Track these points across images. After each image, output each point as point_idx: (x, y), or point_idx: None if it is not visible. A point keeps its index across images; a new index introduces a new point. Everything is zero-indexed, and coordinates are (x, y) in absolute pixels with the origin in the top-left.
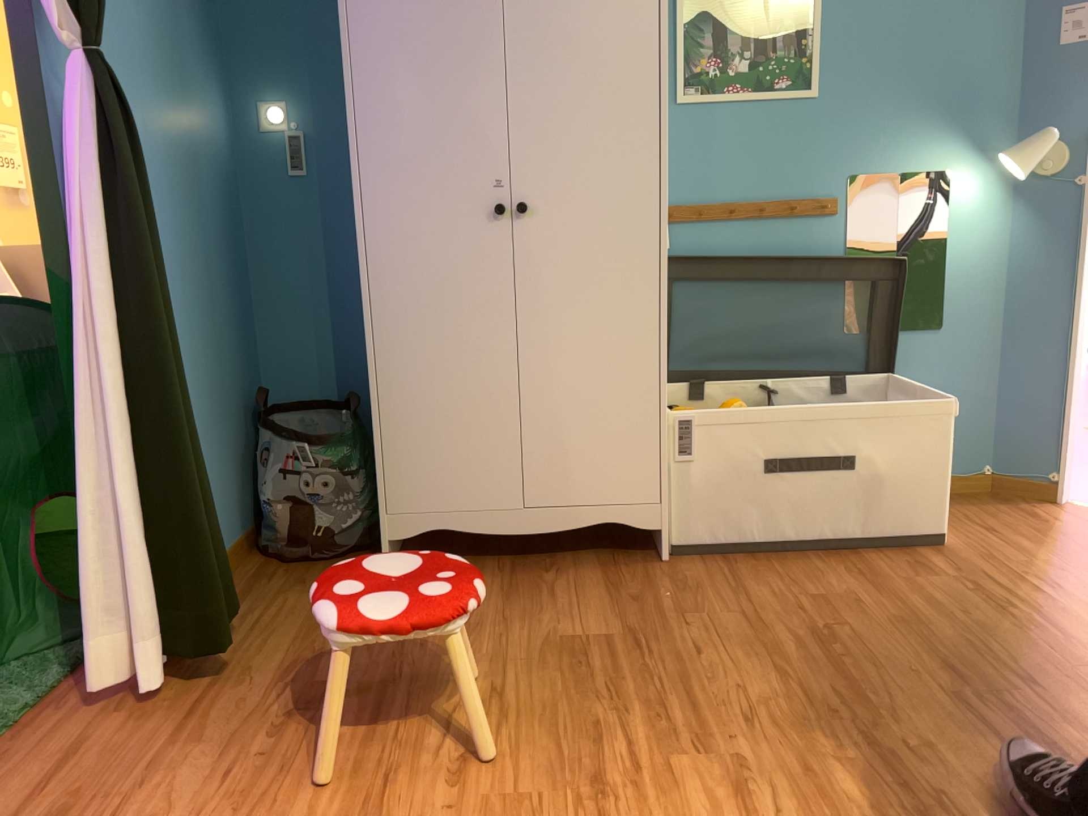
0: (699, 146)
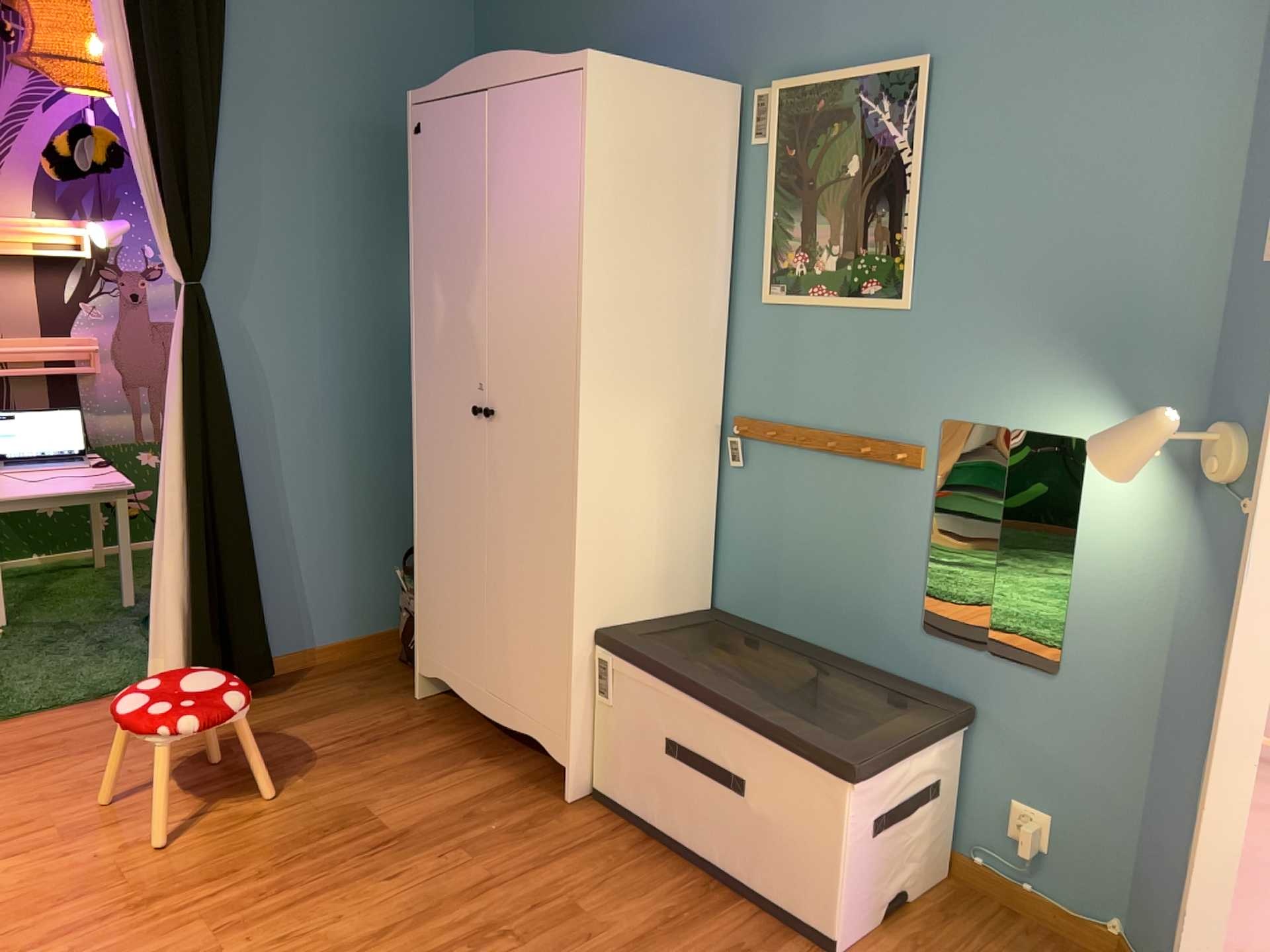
0: (782, 352)
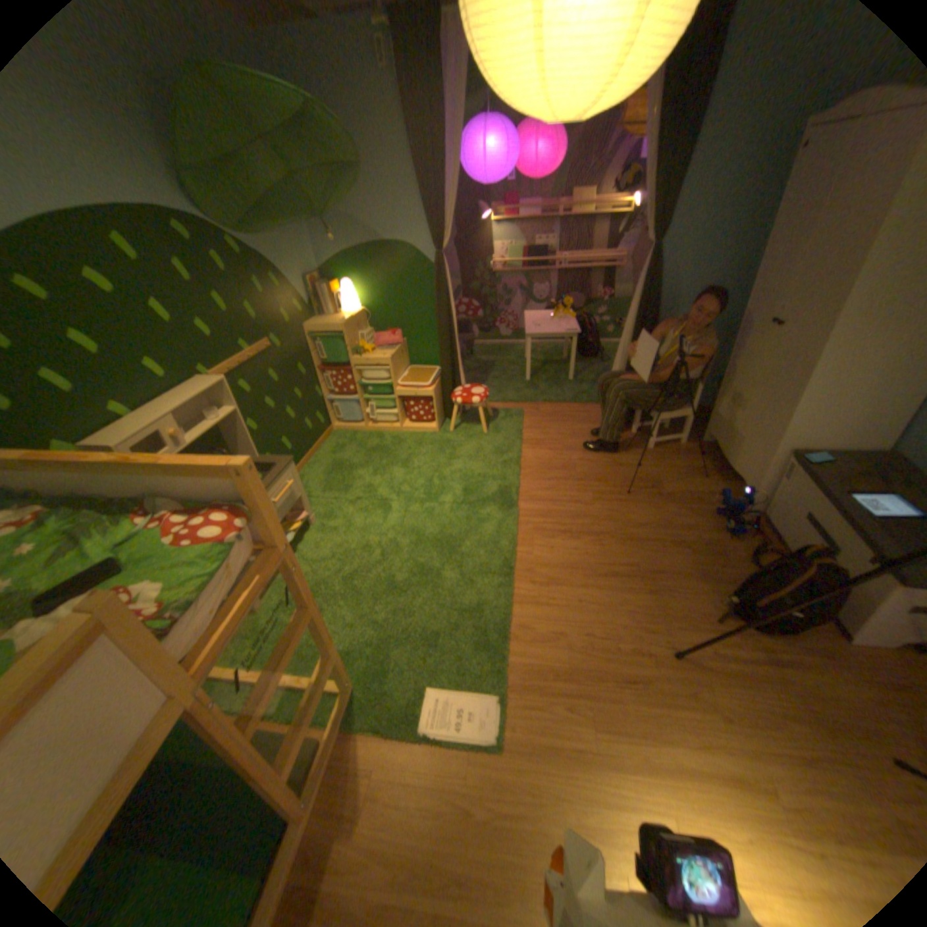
0: None
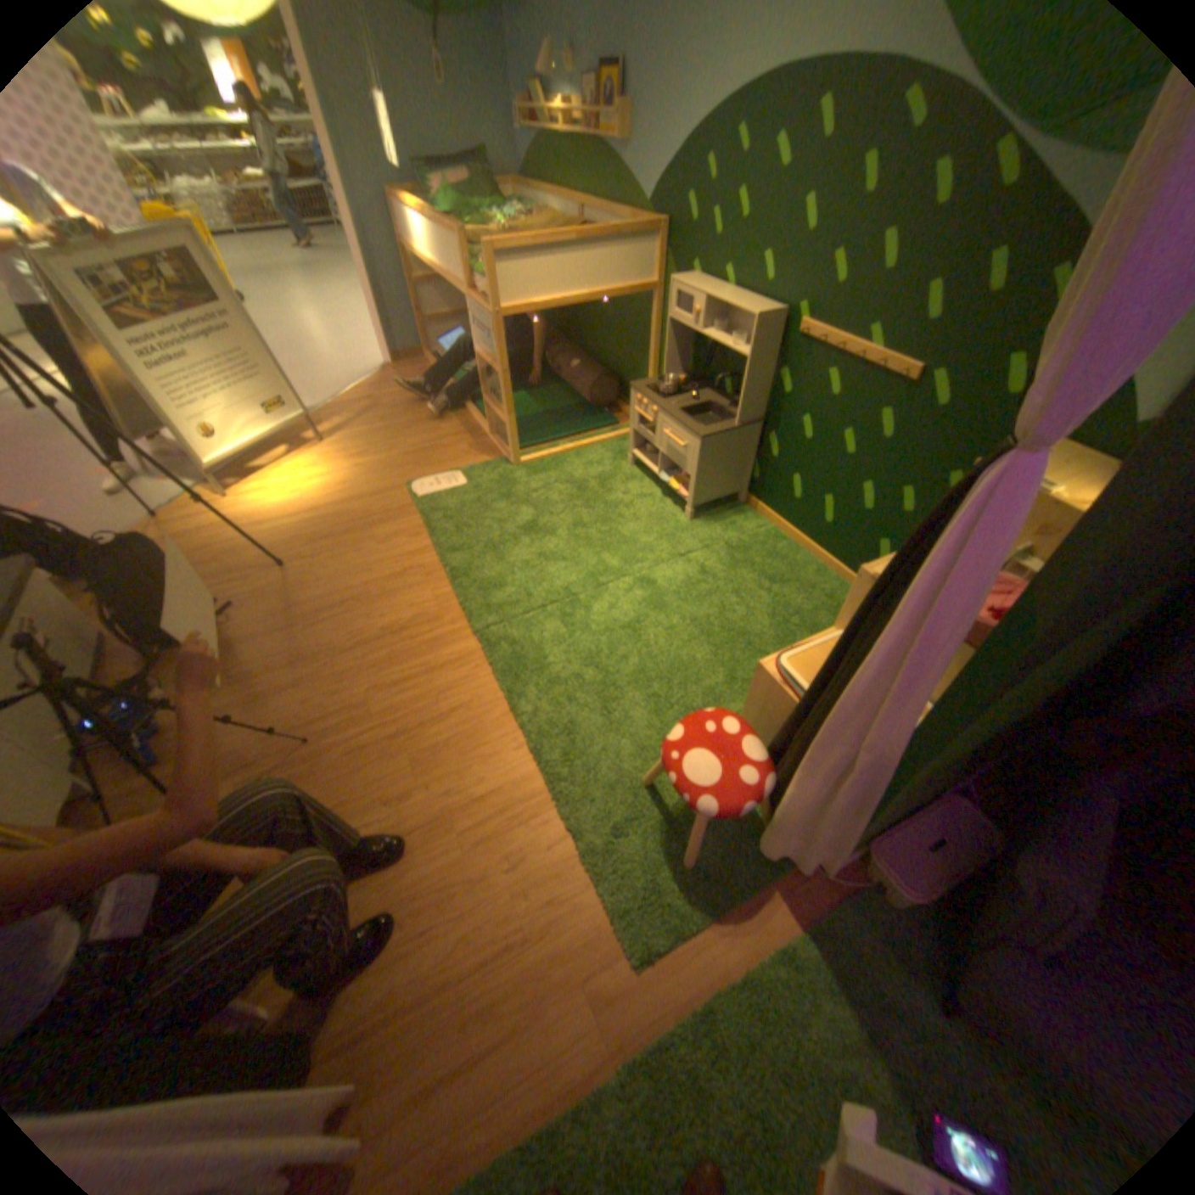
0: None
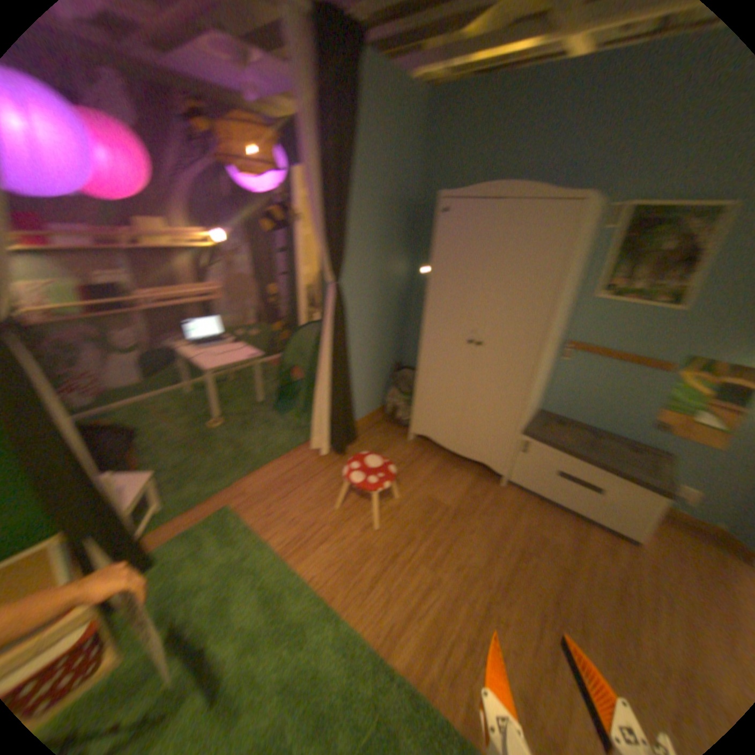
0: (603, 318)
